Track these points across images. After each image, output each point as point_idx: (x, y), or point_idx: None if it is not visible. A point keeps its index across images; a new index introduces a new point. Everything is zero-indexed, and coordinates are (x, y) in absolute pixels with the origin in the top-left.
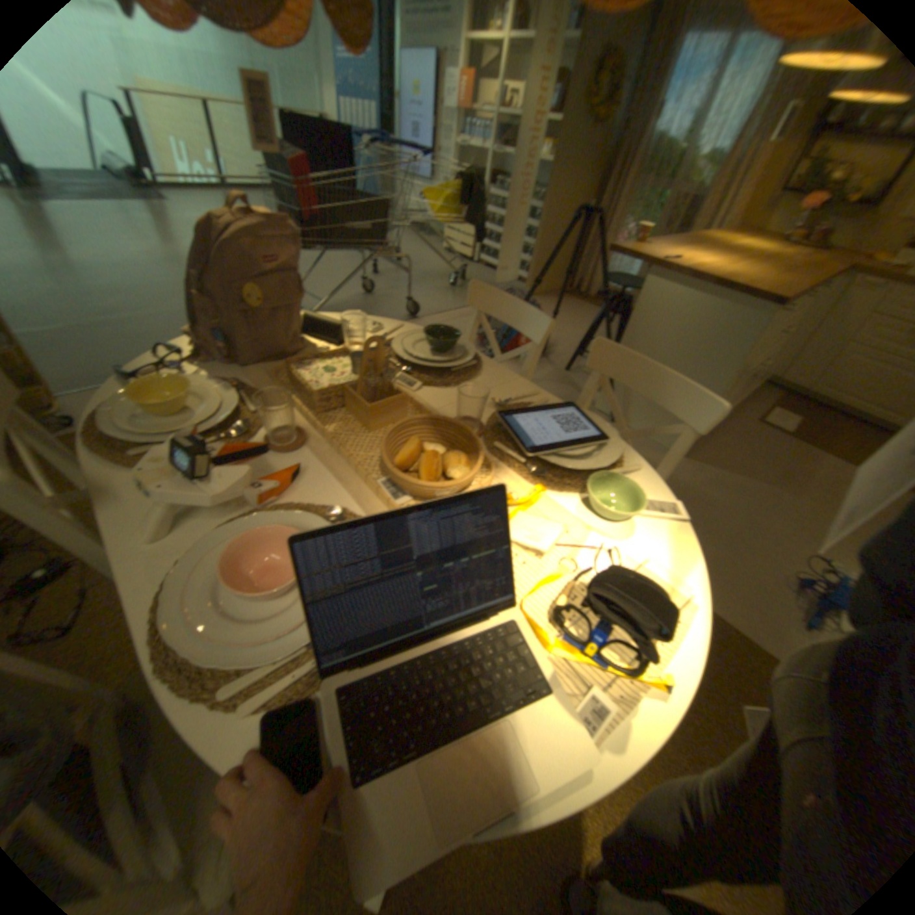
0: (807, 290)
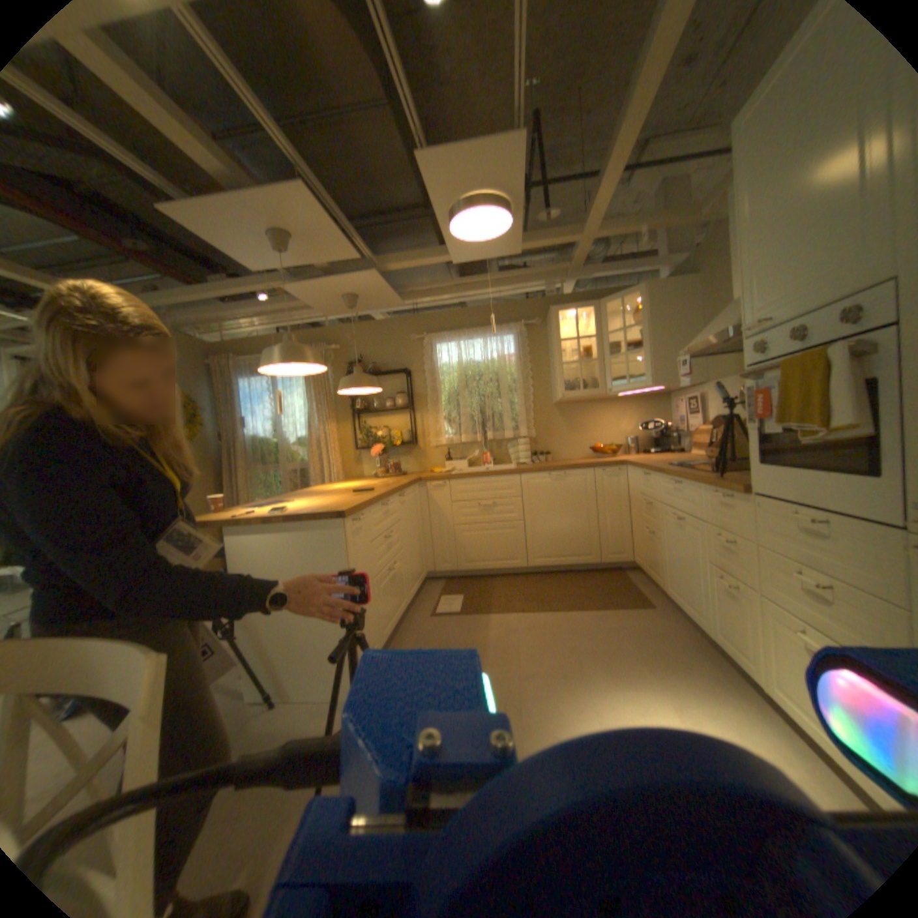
0: (370, 500)
